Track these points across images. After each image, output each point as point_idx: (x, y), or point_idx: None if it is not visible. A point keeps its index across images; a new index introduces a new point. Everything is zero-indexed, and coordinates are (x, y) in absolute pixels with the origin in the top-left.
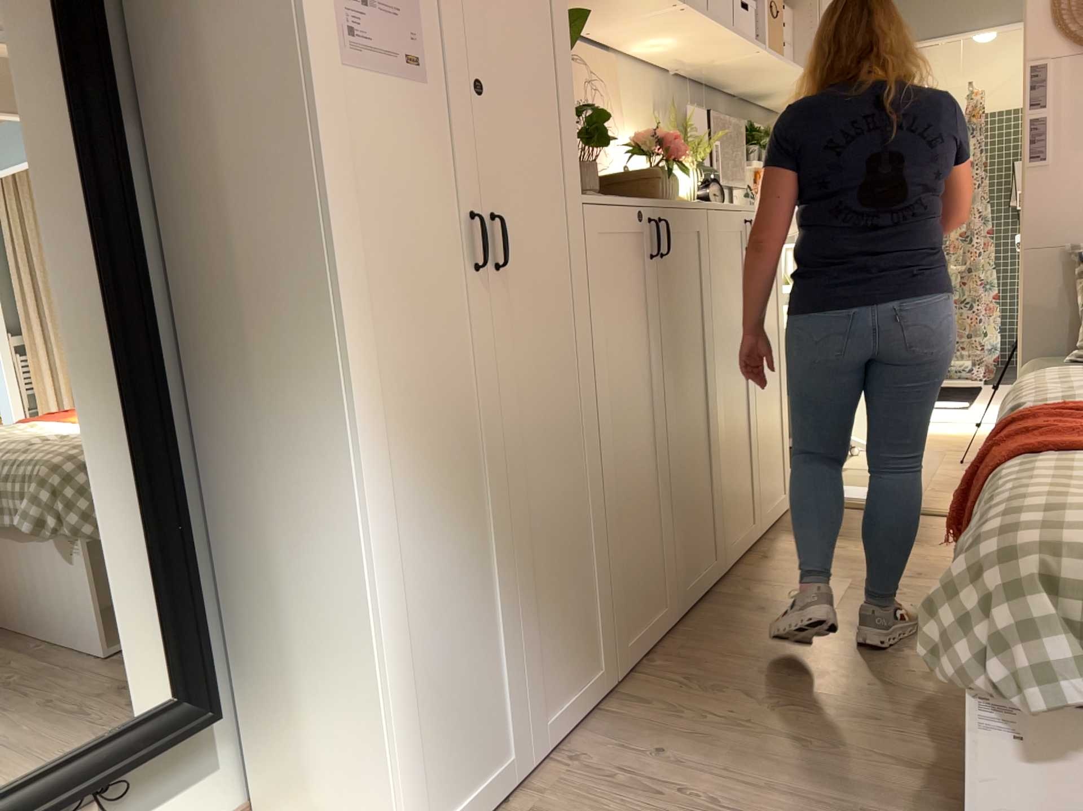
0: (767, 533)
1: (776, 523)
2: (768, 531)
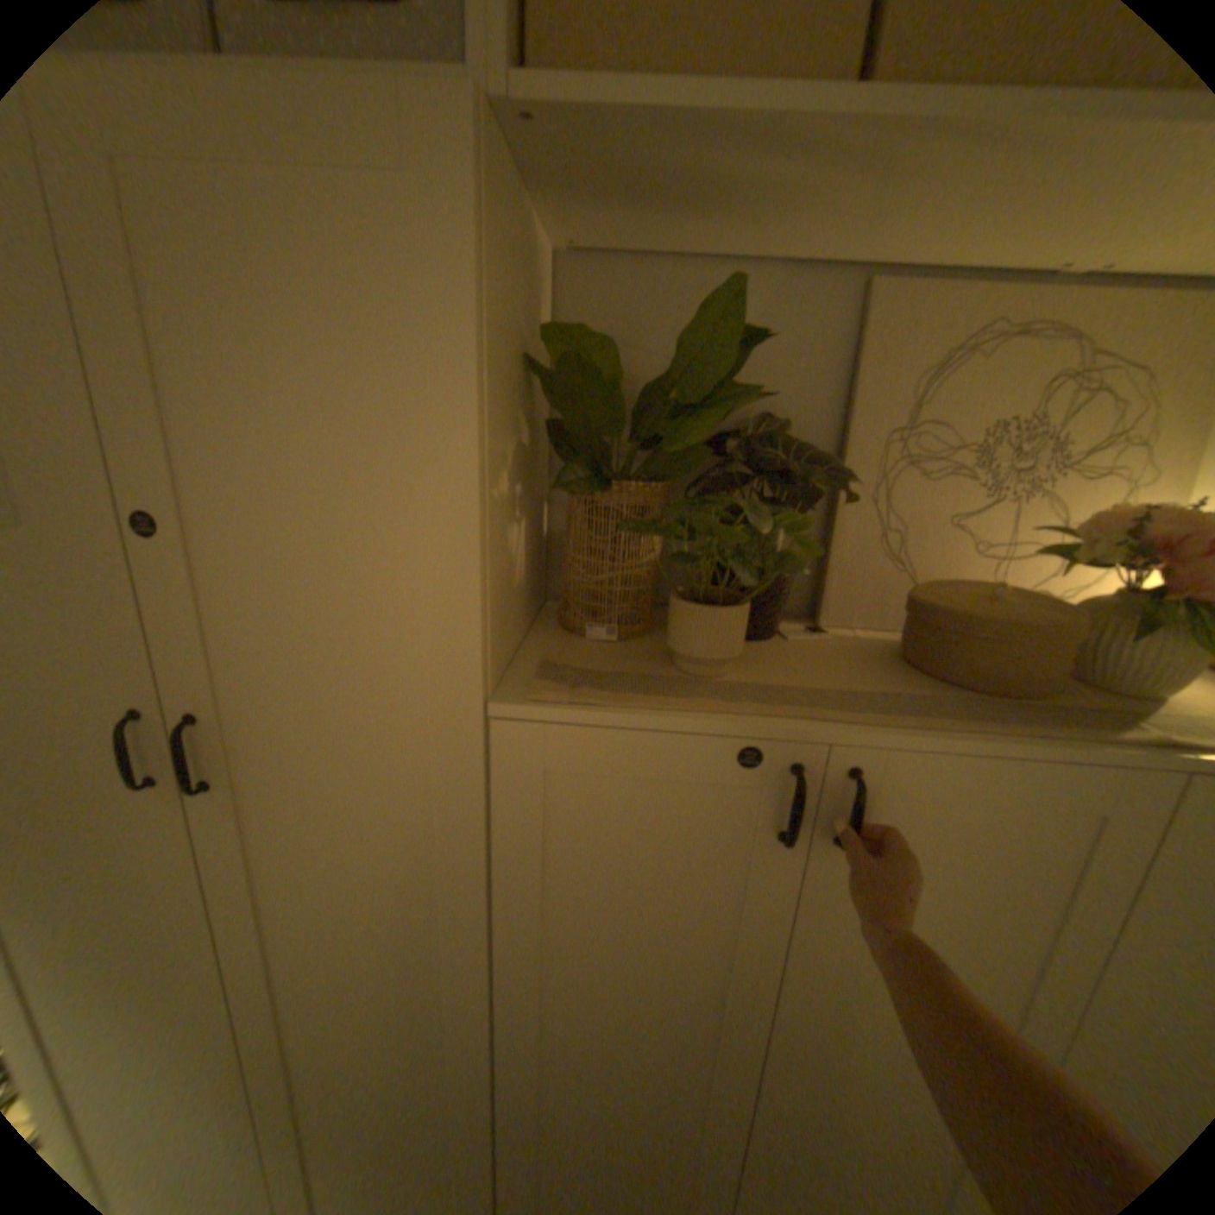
0: None
1: None
2: None
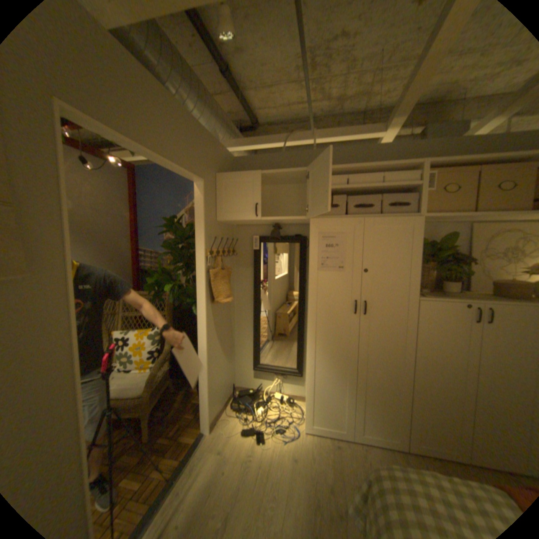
0: None
1: None
2: None
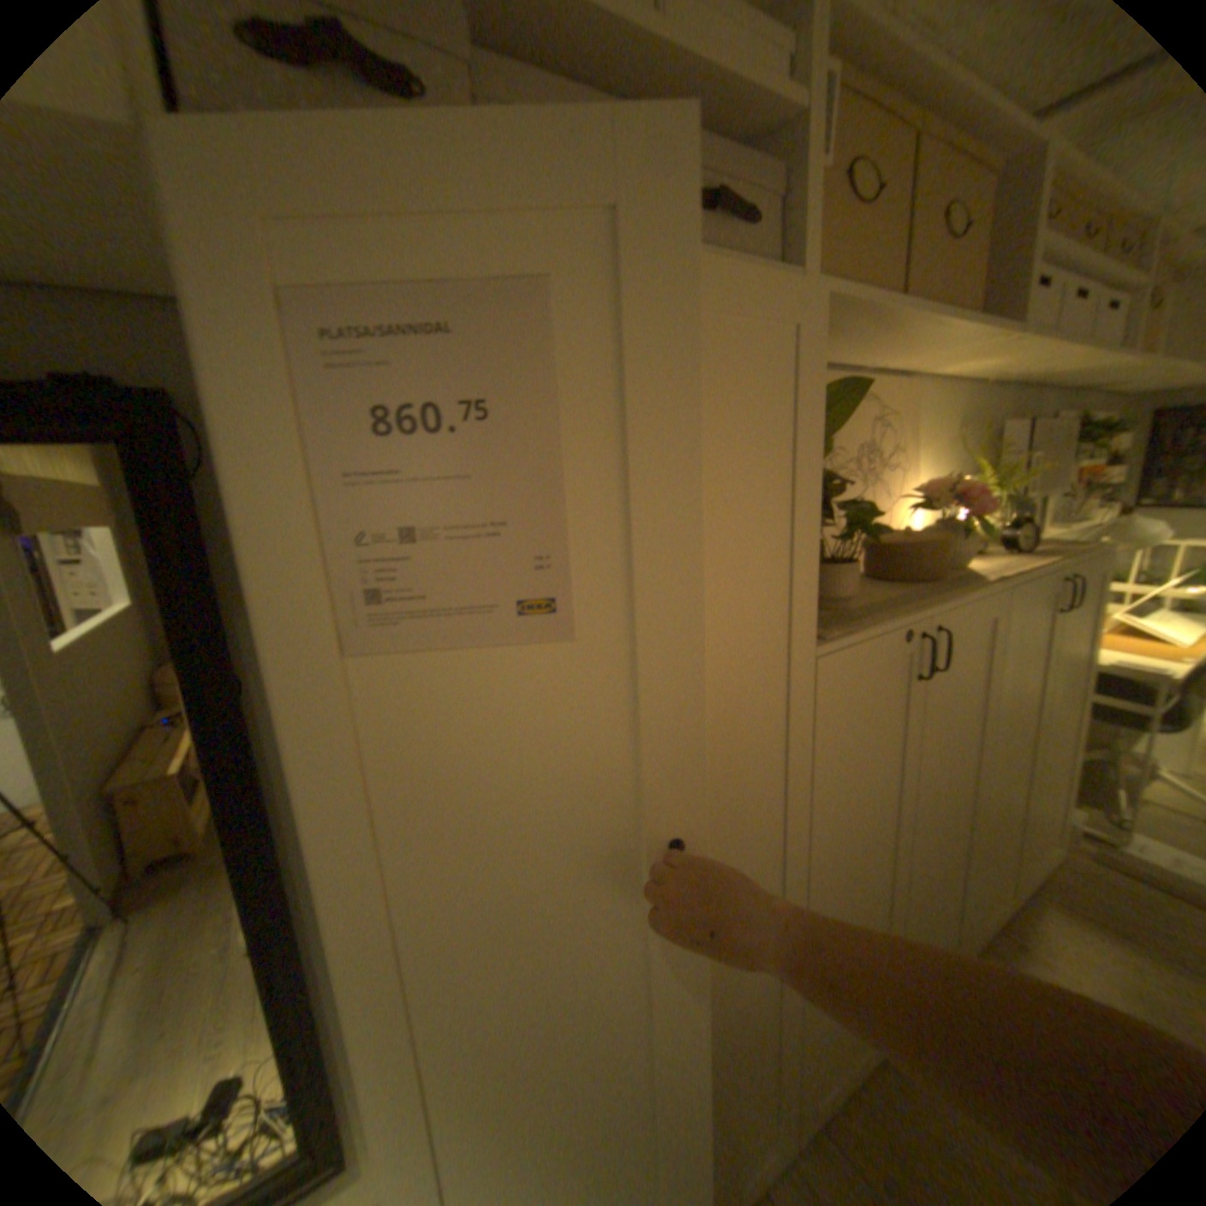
0: (1027, 900)
1: (1040, 882)
2: (1029, 895)
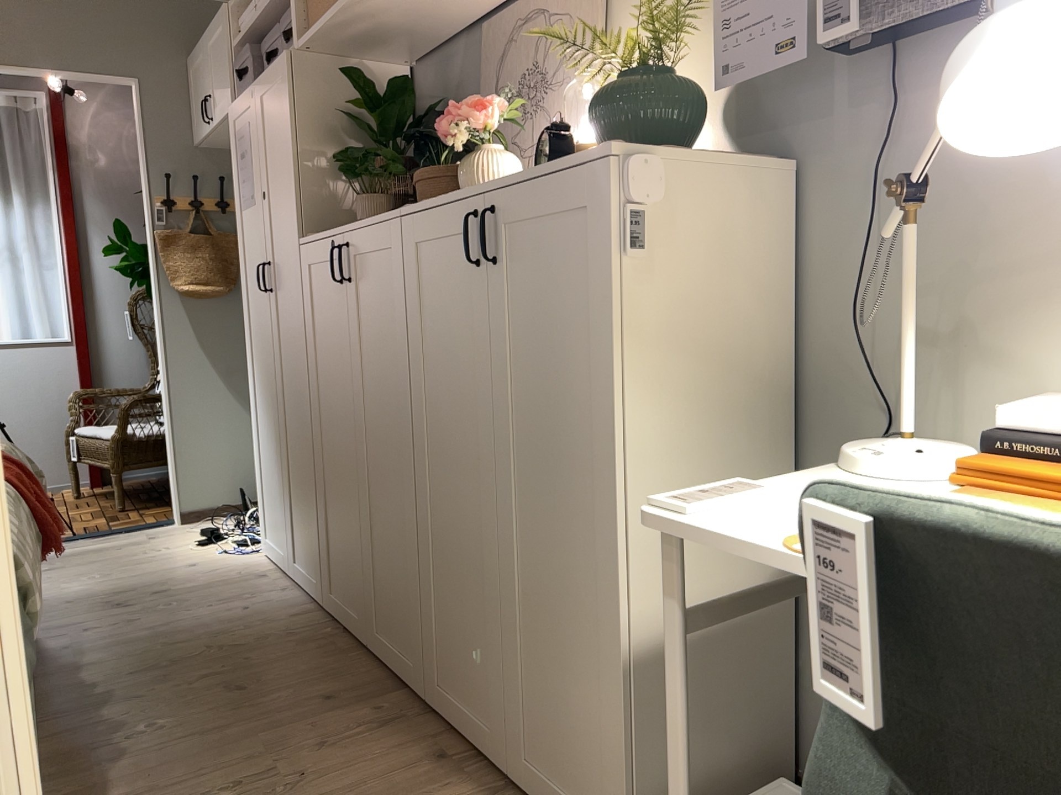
0: None
1: None
2: None
